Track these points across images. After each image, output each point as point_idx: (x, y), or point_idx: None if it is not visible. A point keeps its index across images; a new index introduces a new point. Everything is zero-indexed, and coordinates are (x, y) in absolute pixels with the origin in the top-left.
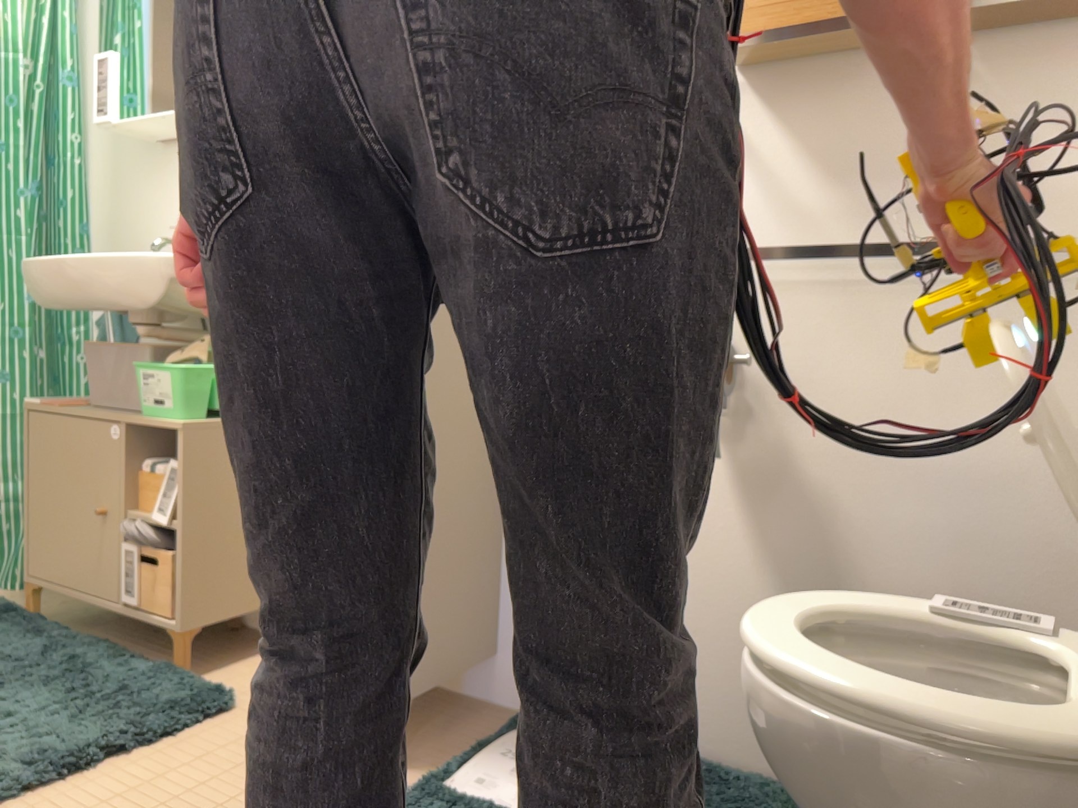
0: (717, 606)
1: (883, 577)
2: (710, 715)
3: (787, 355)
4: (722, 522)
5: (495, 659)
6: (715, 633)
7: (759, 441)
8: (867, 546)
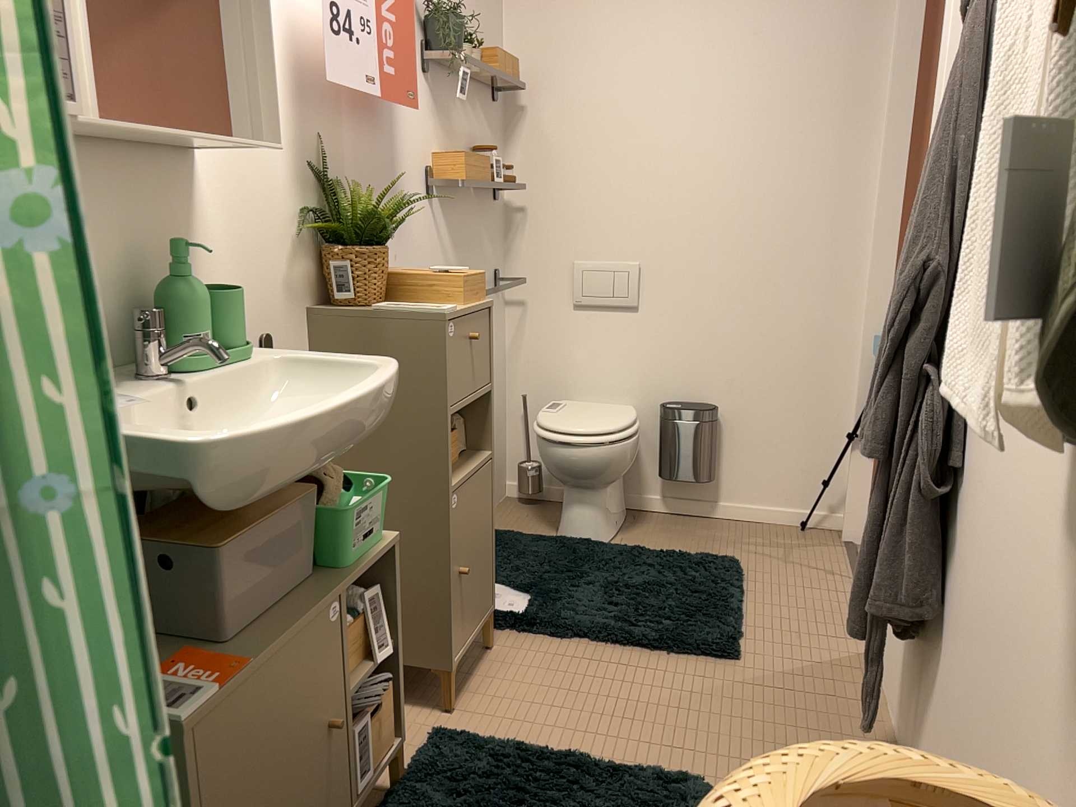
0: None
1: None
2: None
3: None
4: None
5: None
6: None
7: None
8: None
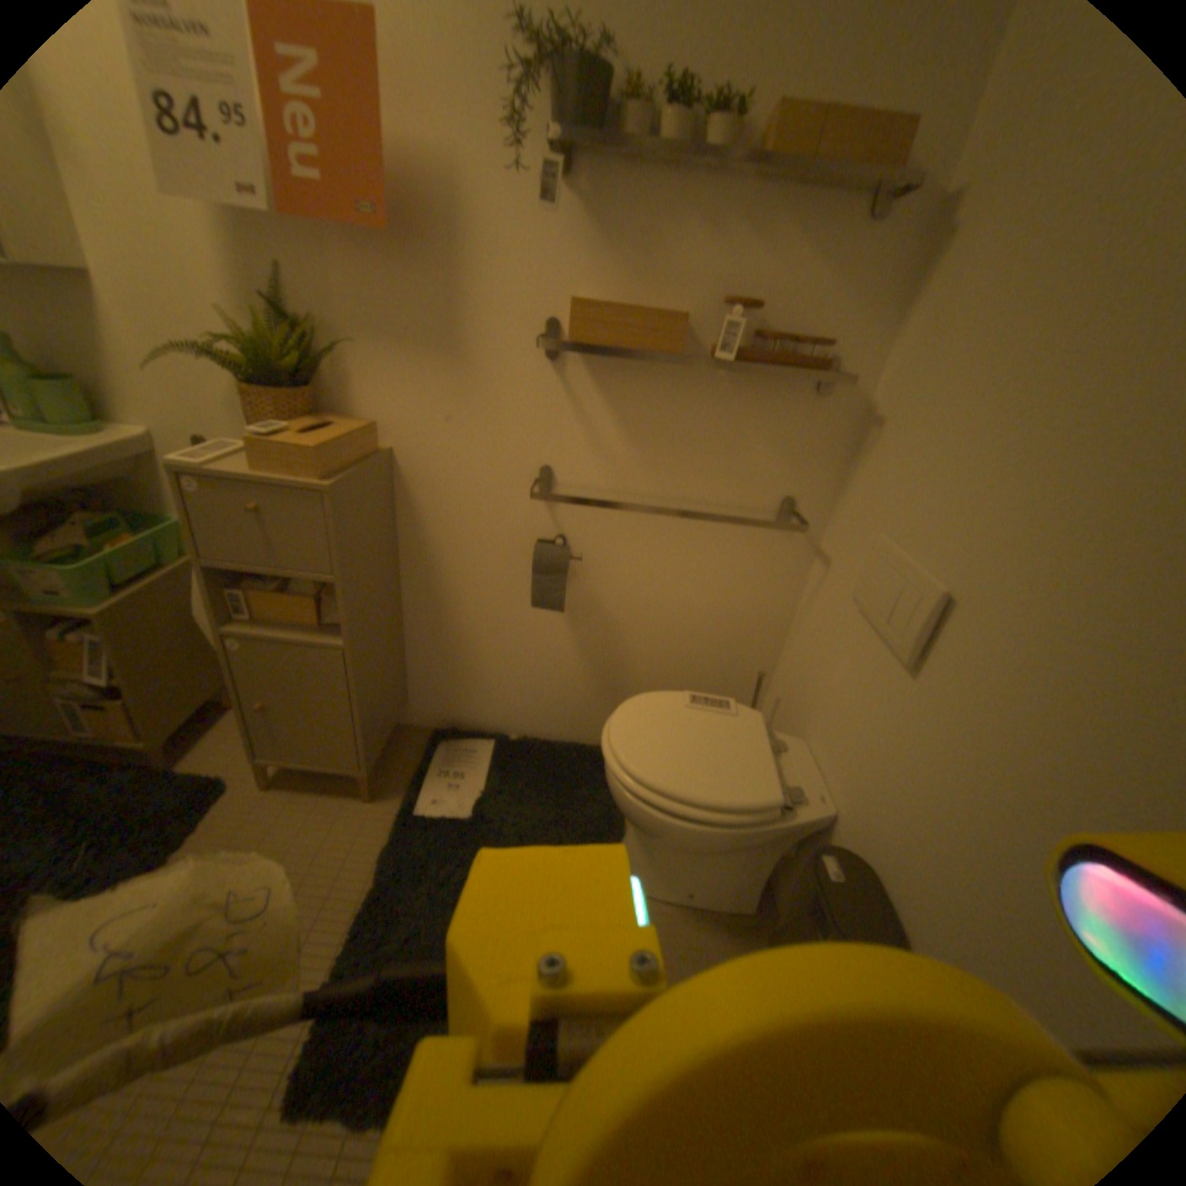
0: (554, 673)
1: (645, 657)
2: (549, 721)
3: (602, 545)
4: (558, 633)
5: (408, 706)
6: (553, 686)
7: (582, 591)
8: (638, 643)
